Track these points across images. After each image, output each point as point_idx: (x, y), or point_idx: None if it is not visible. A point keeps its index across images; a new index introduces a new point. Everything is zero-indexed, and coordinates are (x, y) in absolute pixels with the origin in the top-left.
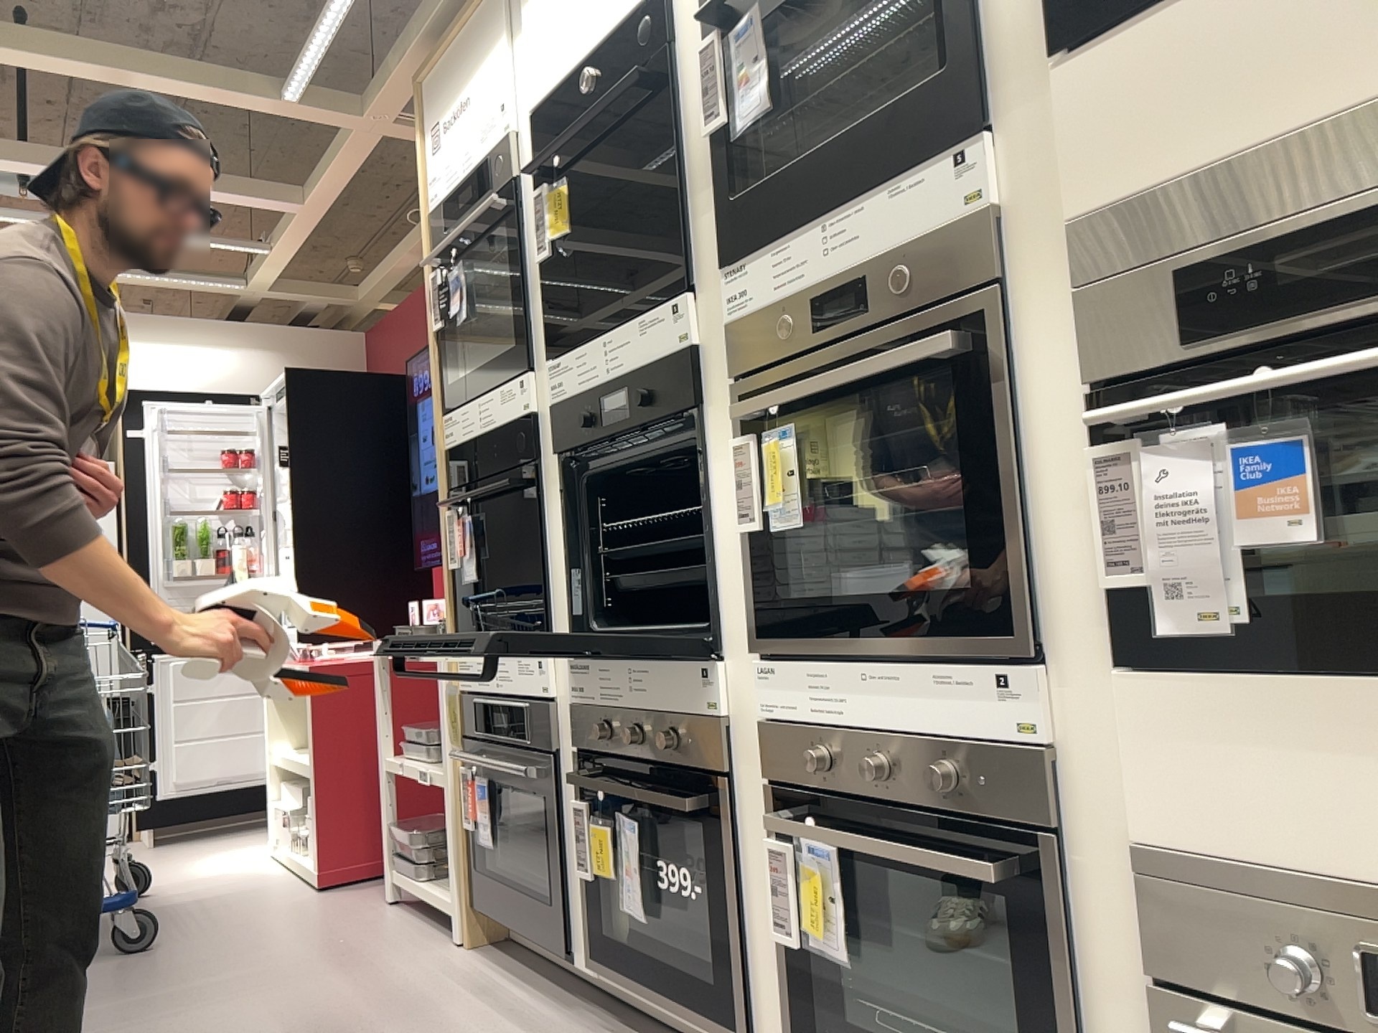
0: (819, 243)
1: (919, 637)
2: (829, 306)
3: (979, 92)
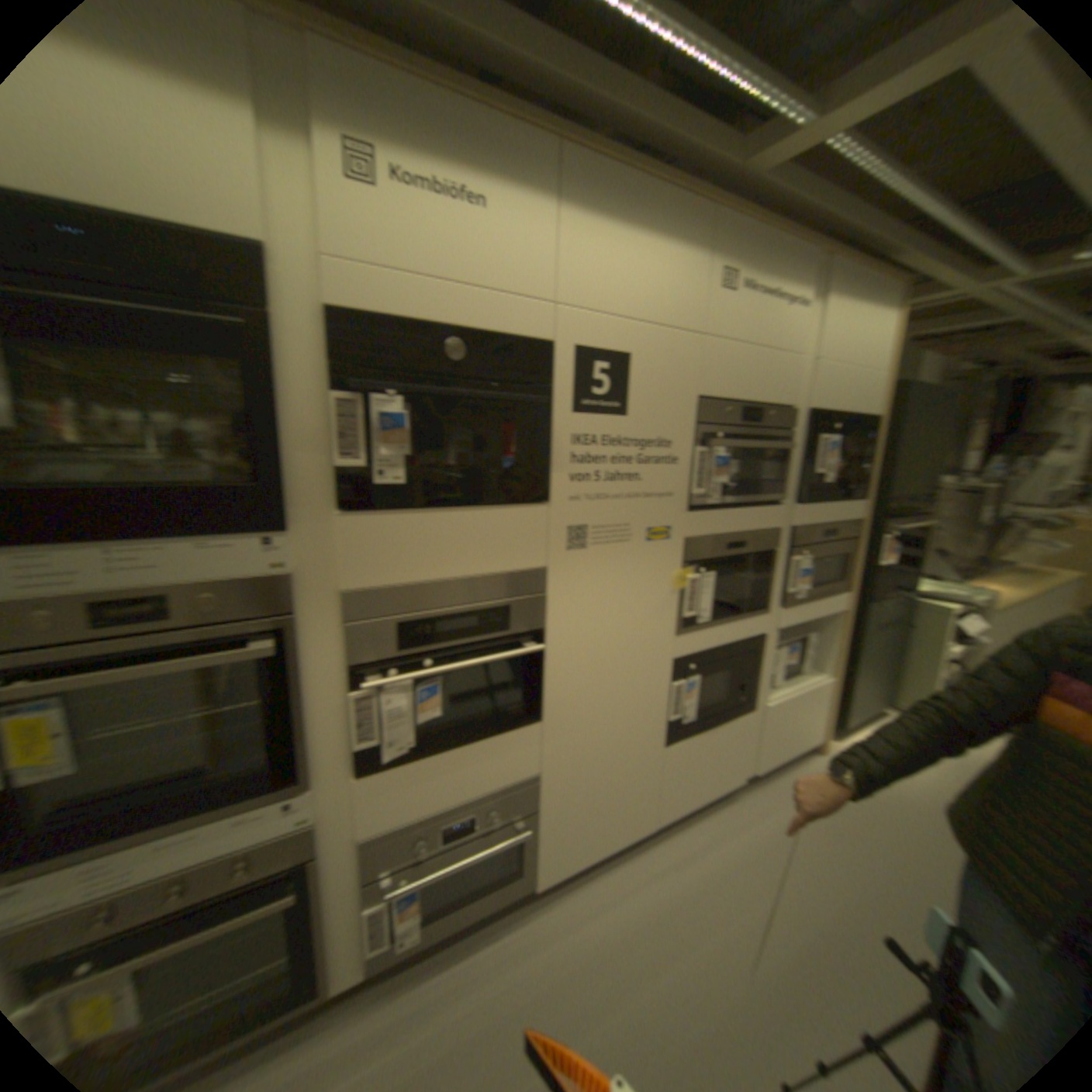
0: (92, 564)
1: (210, 812)
2: (102, 611)
3: (278, 507)
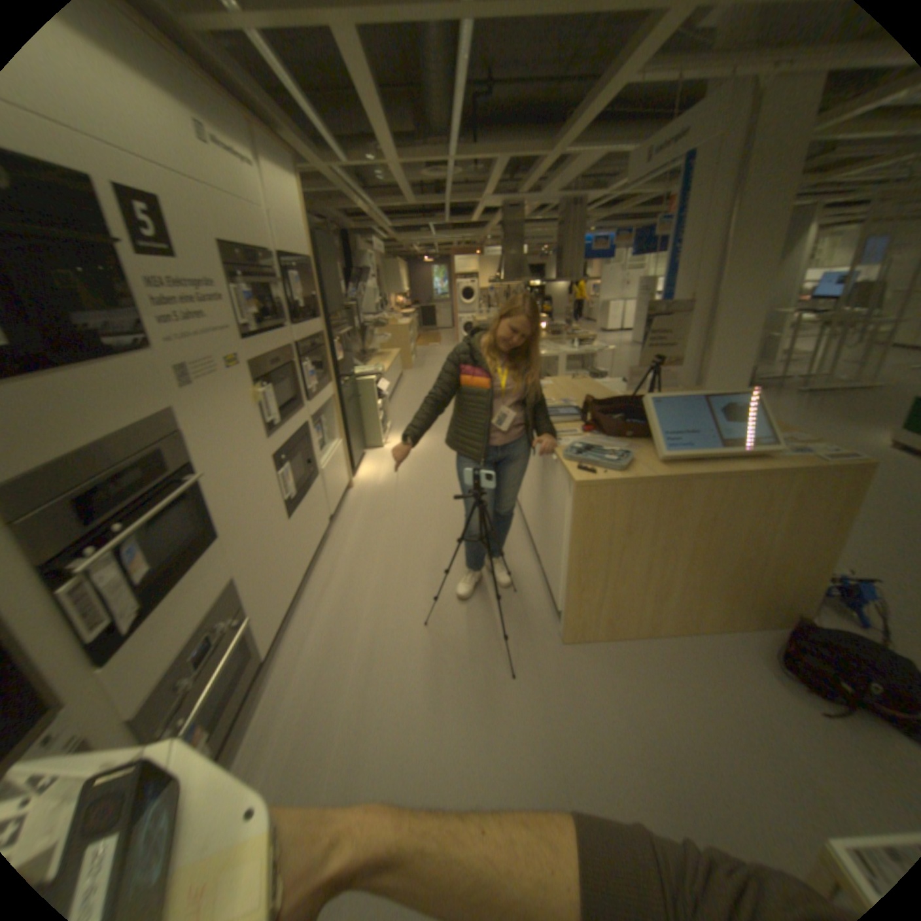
0: None
1: None
2: None
3: None
